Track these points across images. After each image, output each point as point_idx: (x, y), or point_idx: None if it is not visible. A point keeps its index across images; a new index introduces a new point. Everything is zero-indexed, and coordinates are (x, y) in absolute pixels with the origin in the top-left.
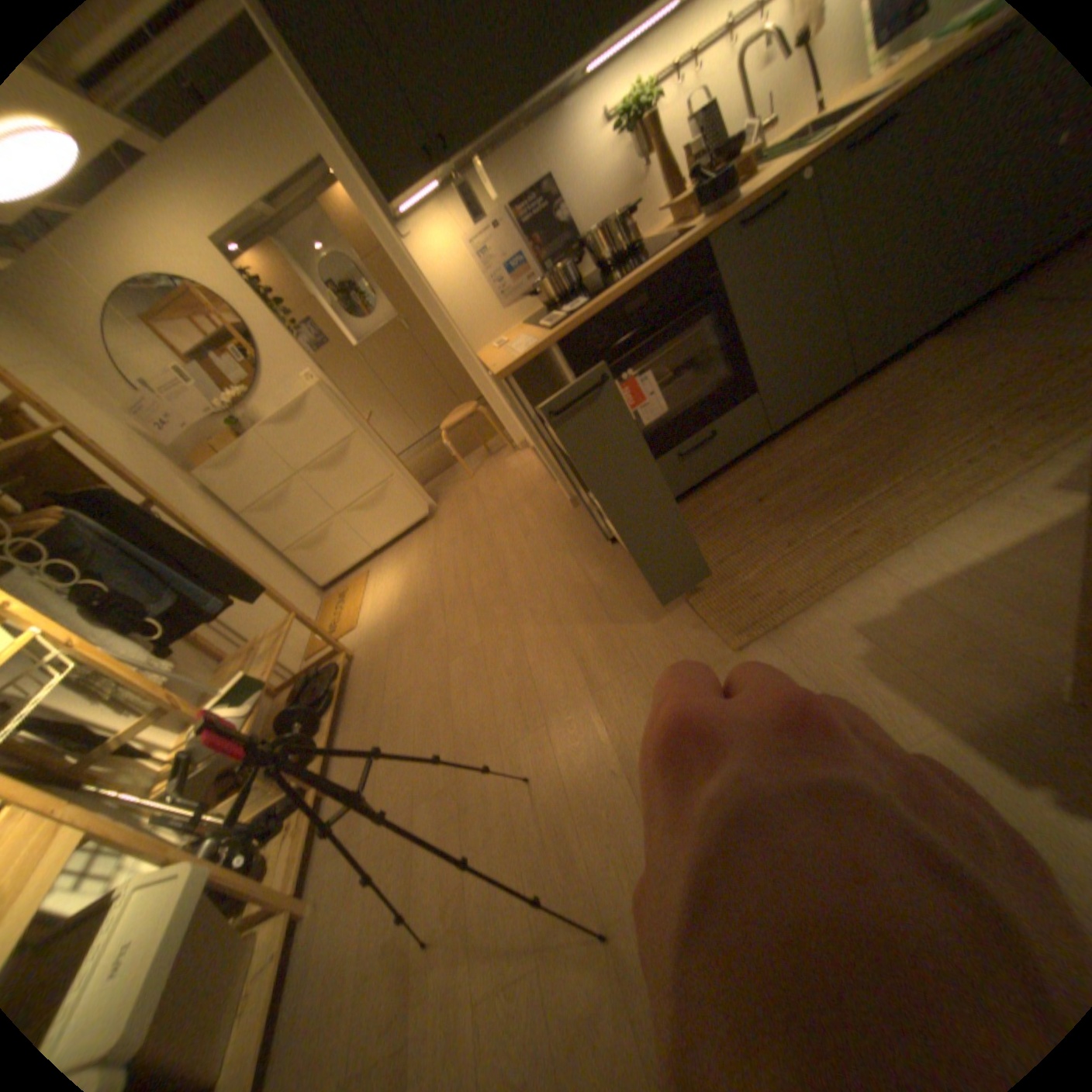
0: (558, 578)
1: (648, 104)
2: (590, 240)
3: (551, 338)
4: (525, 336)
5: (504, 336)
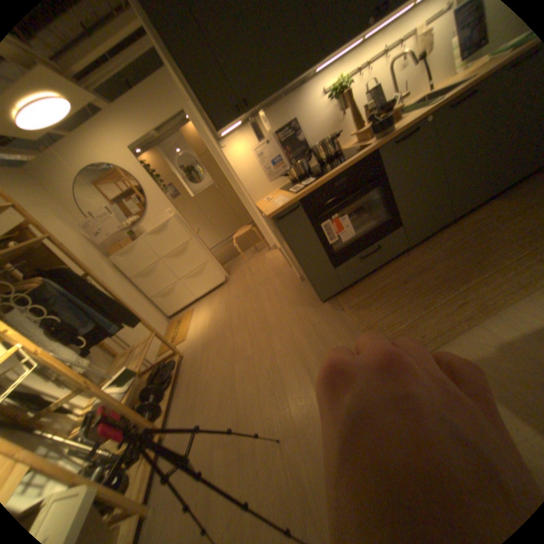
0: (294, 319)
1: (345, 86)
2: (315, 149)
3: (297, 197)
4: (282, 195)
5: (270, 195)
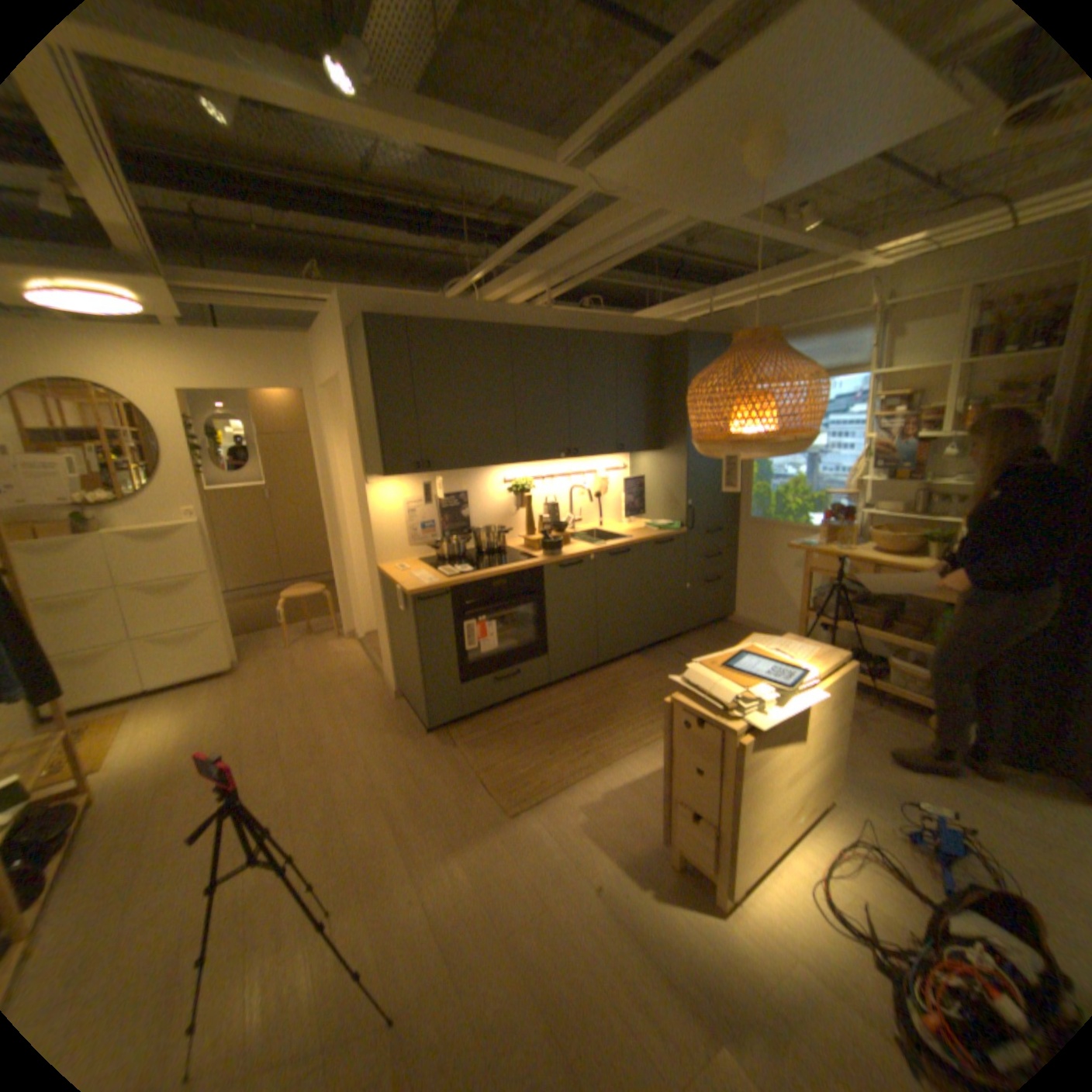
0: (375, 754)
1: (525, 487)
2: (477, 536)
3: (449, 585)
4: (426, 574)
5: (403, 564)
